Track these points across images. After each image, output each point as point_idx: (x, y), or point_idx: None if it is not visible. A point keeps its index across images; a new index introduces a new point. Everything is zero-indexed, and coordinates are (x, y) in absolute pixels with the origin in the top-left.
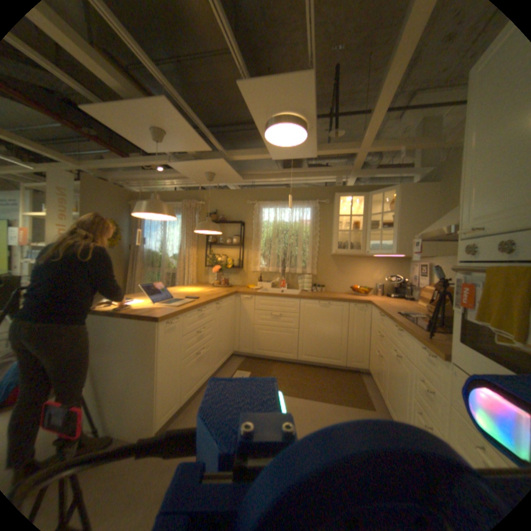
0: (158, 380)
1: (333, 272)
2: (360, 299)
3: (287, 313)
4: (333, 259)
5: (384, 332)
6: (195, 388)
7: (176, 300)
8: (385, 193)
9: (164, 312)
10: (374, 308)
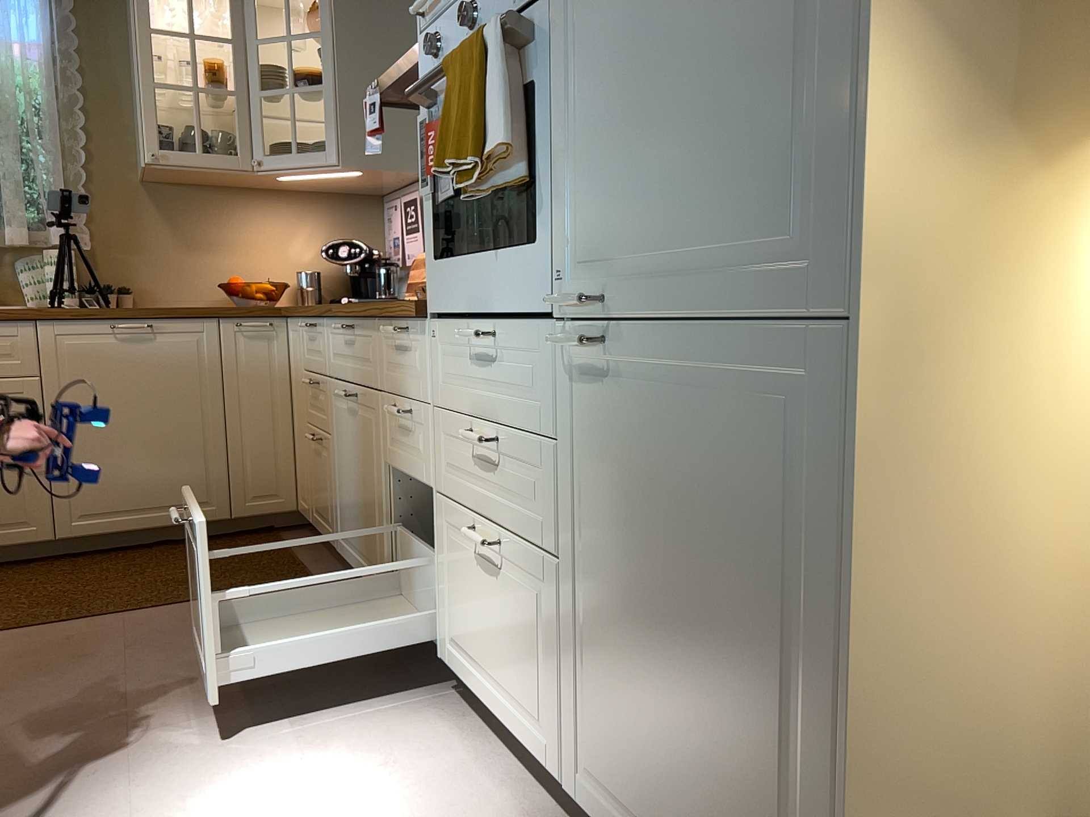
0: None
1: (157, 241)
2: (253, 306)
3: None
4: (154, 195)
5: (321, 365)
6: None
7: None
8: None
9: None
10: (293, 322)
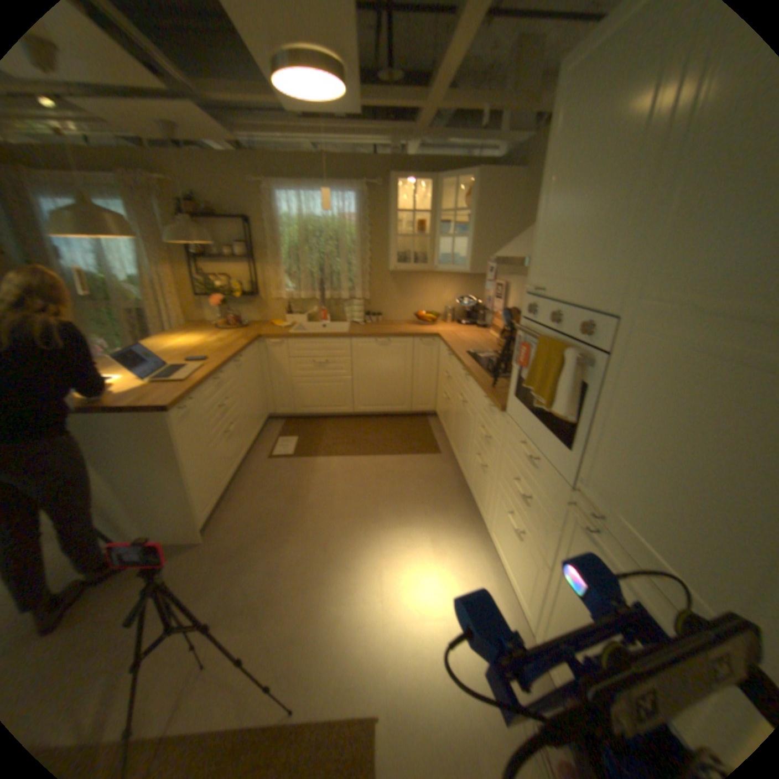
0: (188, 478)
1: (393, 295)
2: (427, 333)
3: (336, 359)
4: (393, 276)
5: (453, 374)
6: (234, 471)
7: (174, 368)
8: (462, 177)
9: (170, 395)
10: (443, 344)
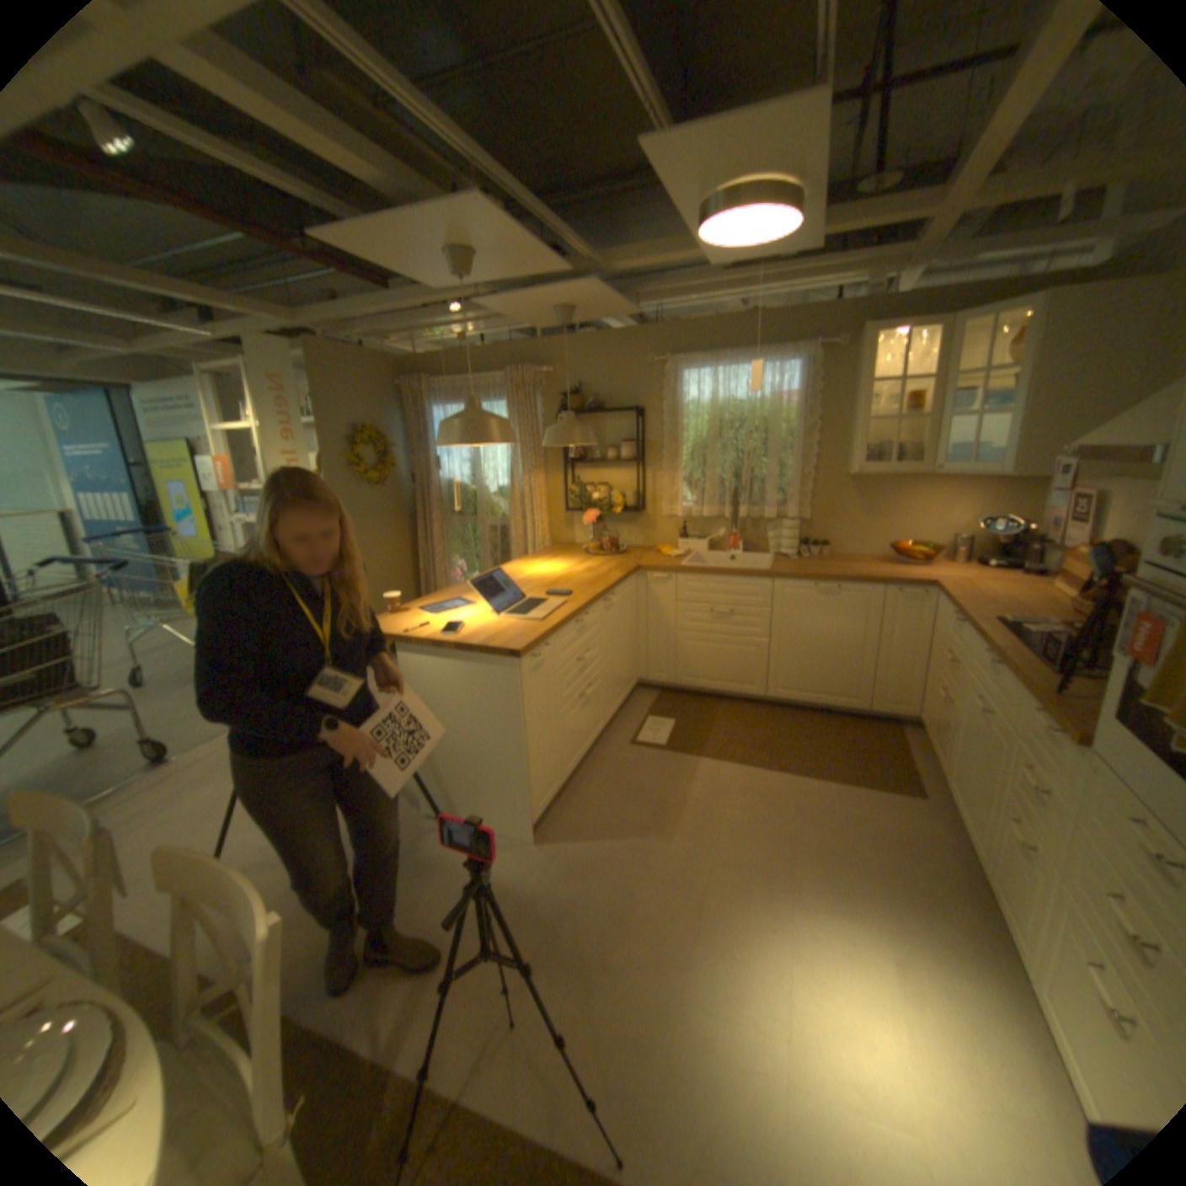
0: (529, 749)
1: (851, 512)
2: (914, 577)
3: (745, 607)
4: (854, 481)
5: (964, 654)
6: (582, 753)
7: (531, 602)
8: (1004, 311)
9: (523, 636)
10: (945, 598)
